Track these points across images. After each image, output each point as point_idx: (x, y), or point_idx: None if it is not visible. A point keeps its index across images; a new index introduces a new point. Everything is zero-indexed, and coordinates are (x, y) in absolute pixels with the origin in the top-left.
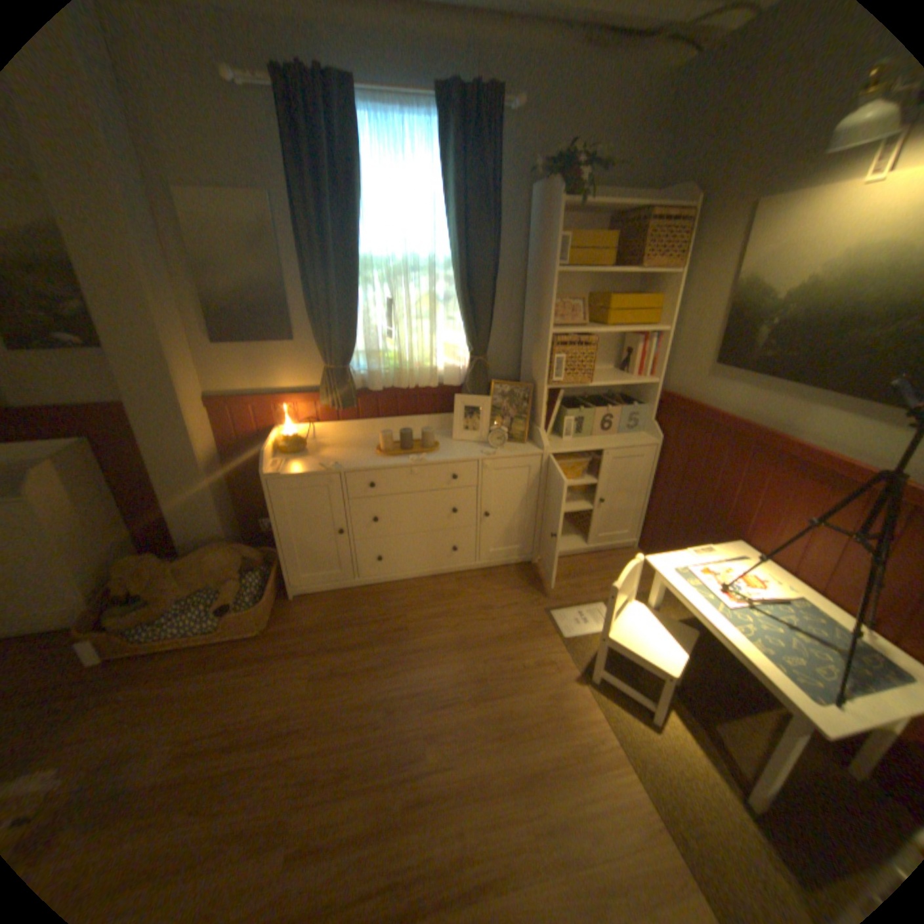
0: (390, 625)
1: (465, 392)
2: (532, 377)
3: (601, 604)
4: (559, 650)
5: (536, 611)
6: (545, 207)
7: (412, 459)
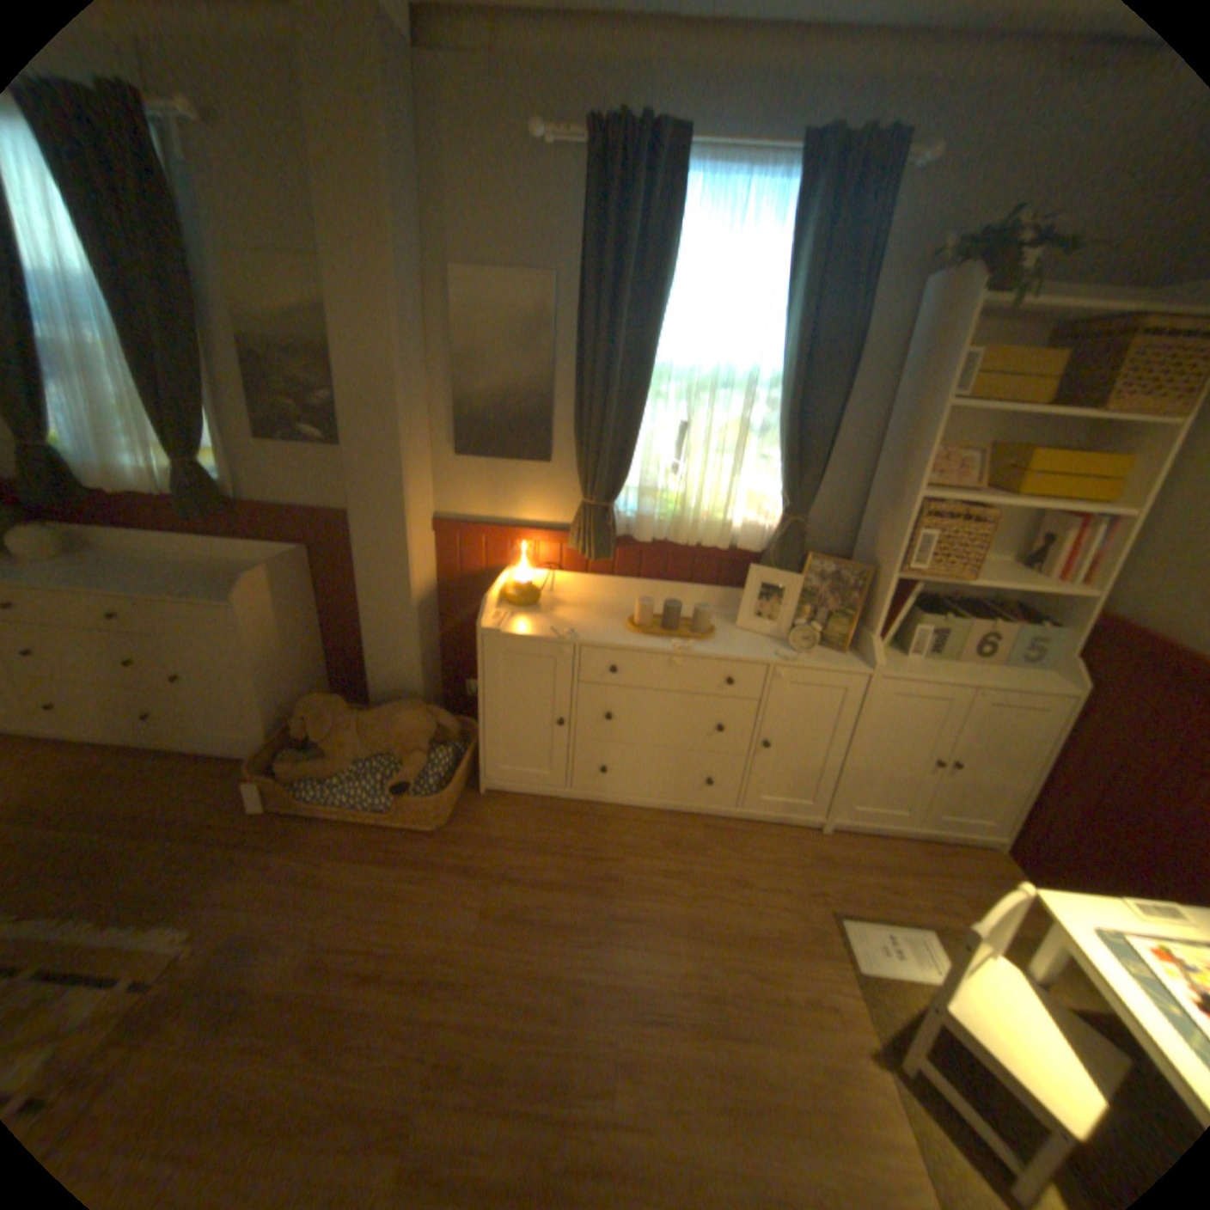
0: (600, 869)
1: (766, 563)
2: (874, 557)
3: (932, 935)
4: (850, 992)
5: (820, 913)
6: (945, 308)
7: (674, 645)
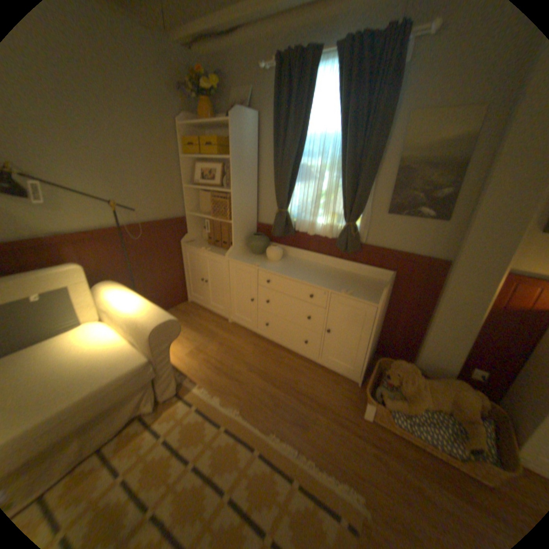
0: None
1: None
2: None
3: None
4: None
5: None
6: None
7: None
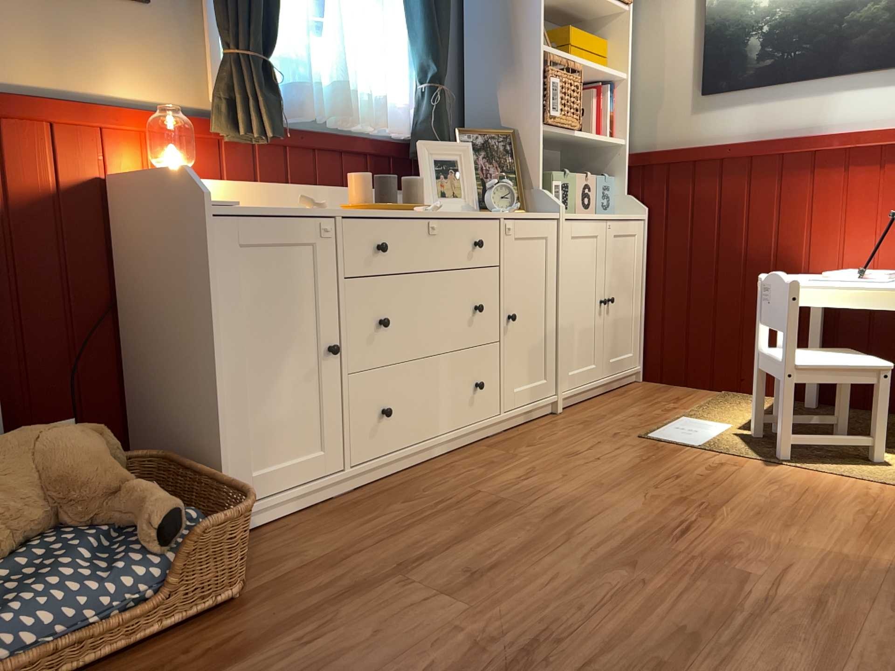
0: (472, 505)
1: (423, 142)
2: (503, 125)
3: (682, 417)
4: (707, 453)
5: (630, 439)
6: None
7: (424, 207)
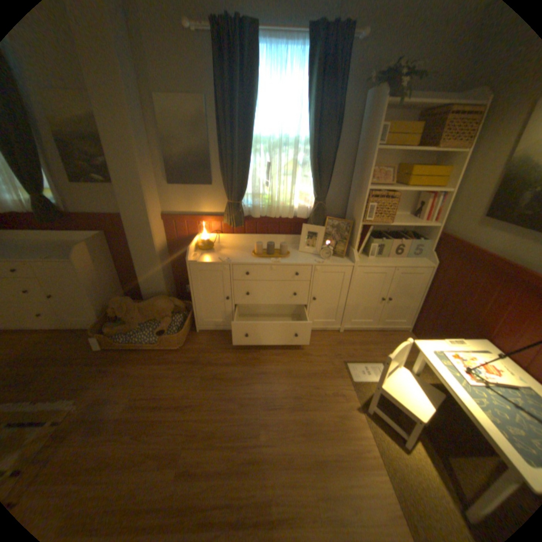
0: (250, 355)
1: (309, 223)
2: (353, 216)
3: (381, 364)
4: (349, 388)
5: (338, 361)
6: (374, 105)
7: (272, 260)
